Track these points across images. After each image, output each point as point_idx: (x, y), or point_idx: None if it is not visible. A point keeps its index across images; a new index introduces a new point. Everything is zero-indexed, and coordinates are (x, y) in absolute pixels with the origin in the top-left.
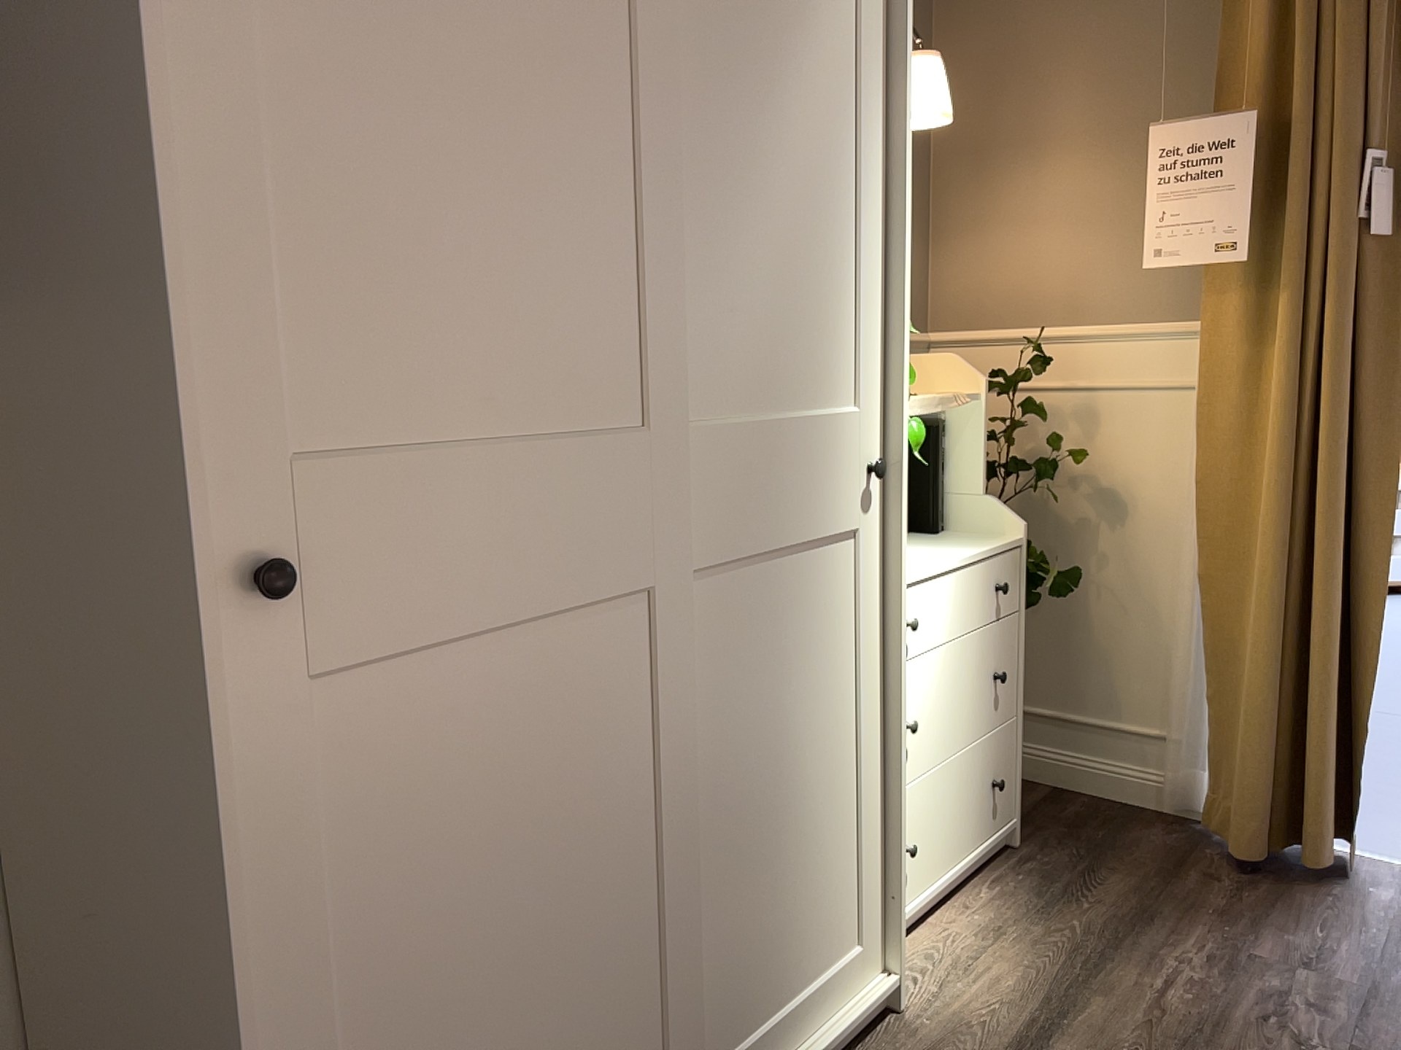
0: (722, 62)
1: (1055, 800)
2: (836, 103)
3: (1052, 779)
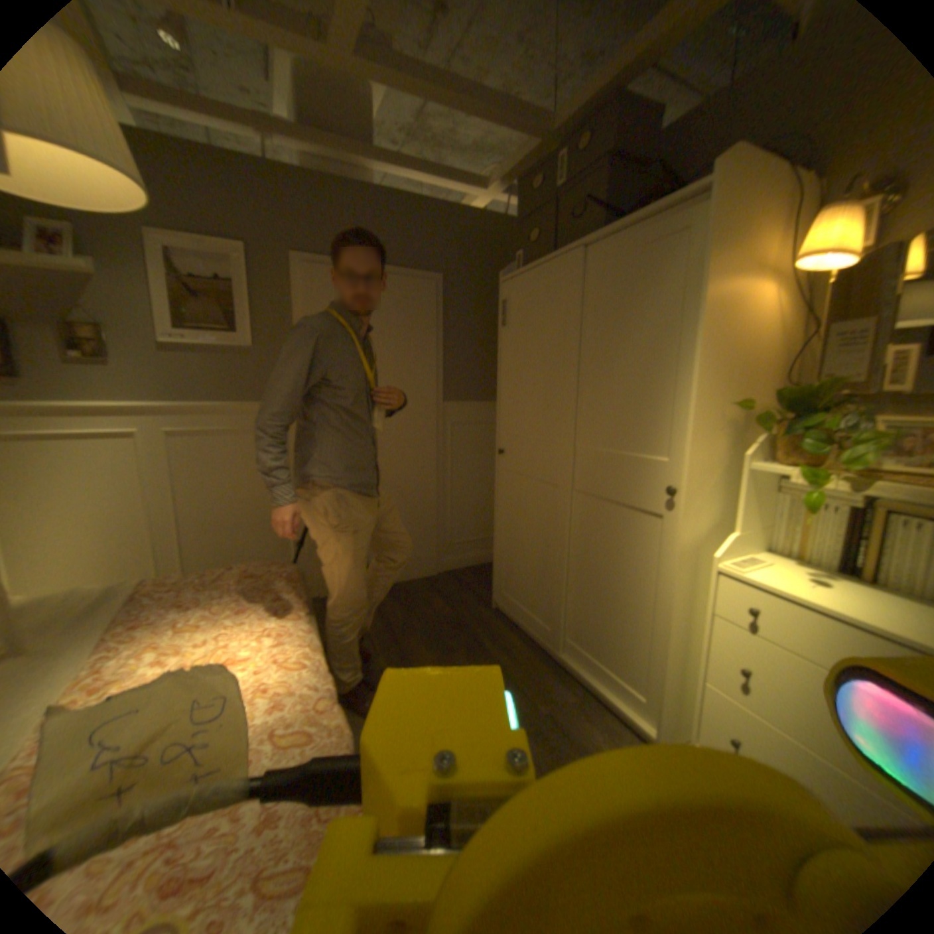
0: (603, 332)
1: None
2: (665, 321)
3: None
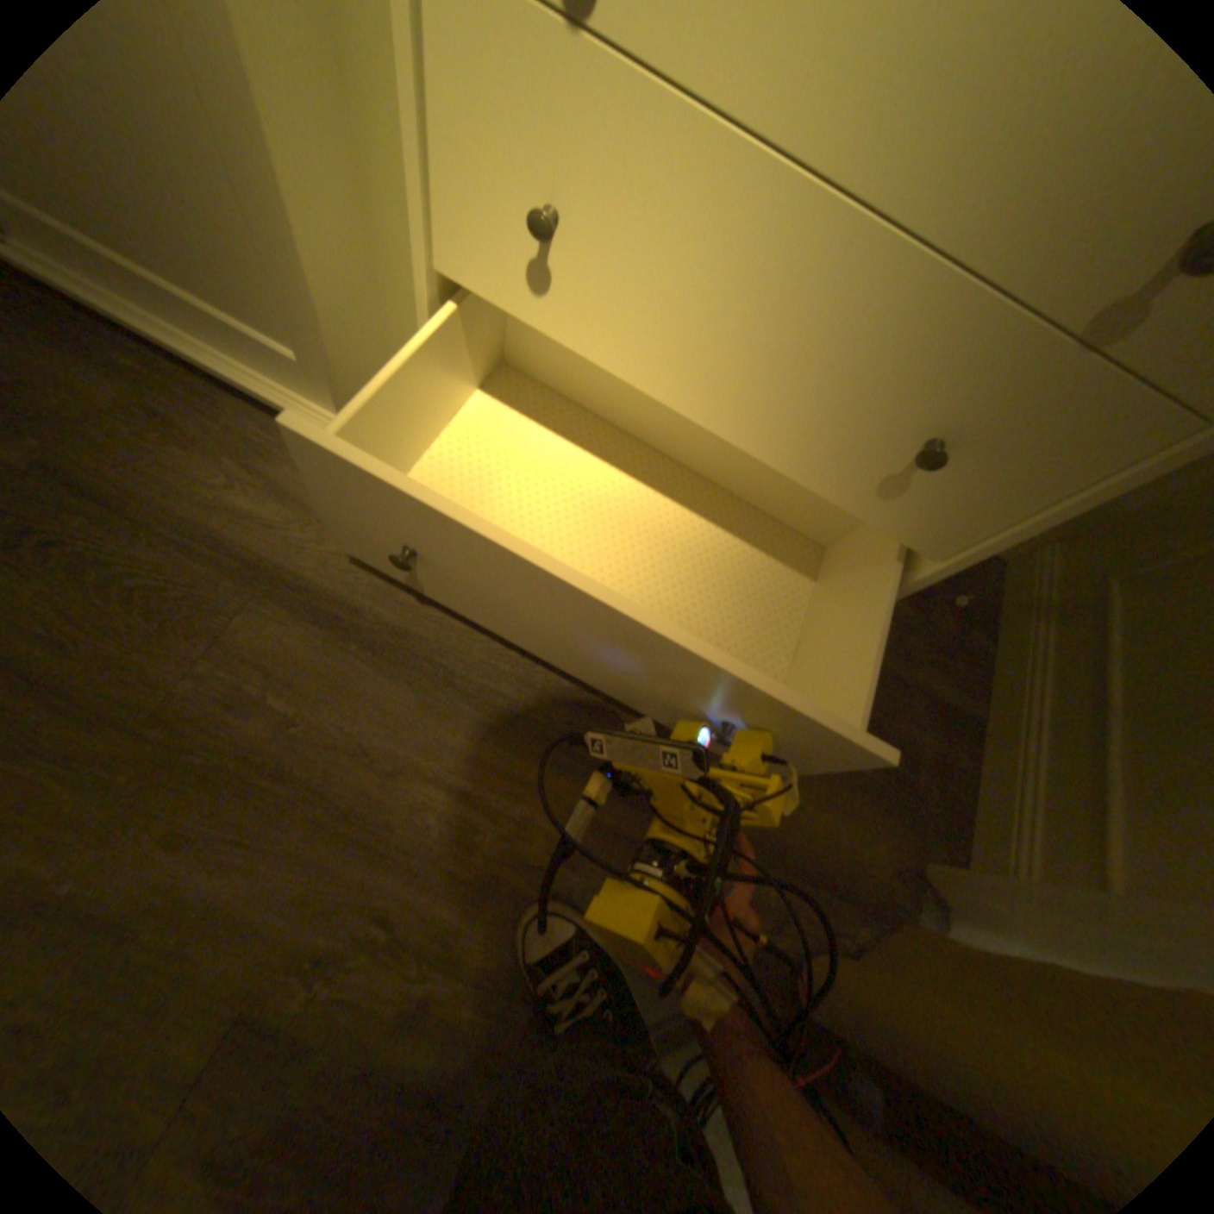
0: None
1: (950, 714)
2: None
3: (999, 715)
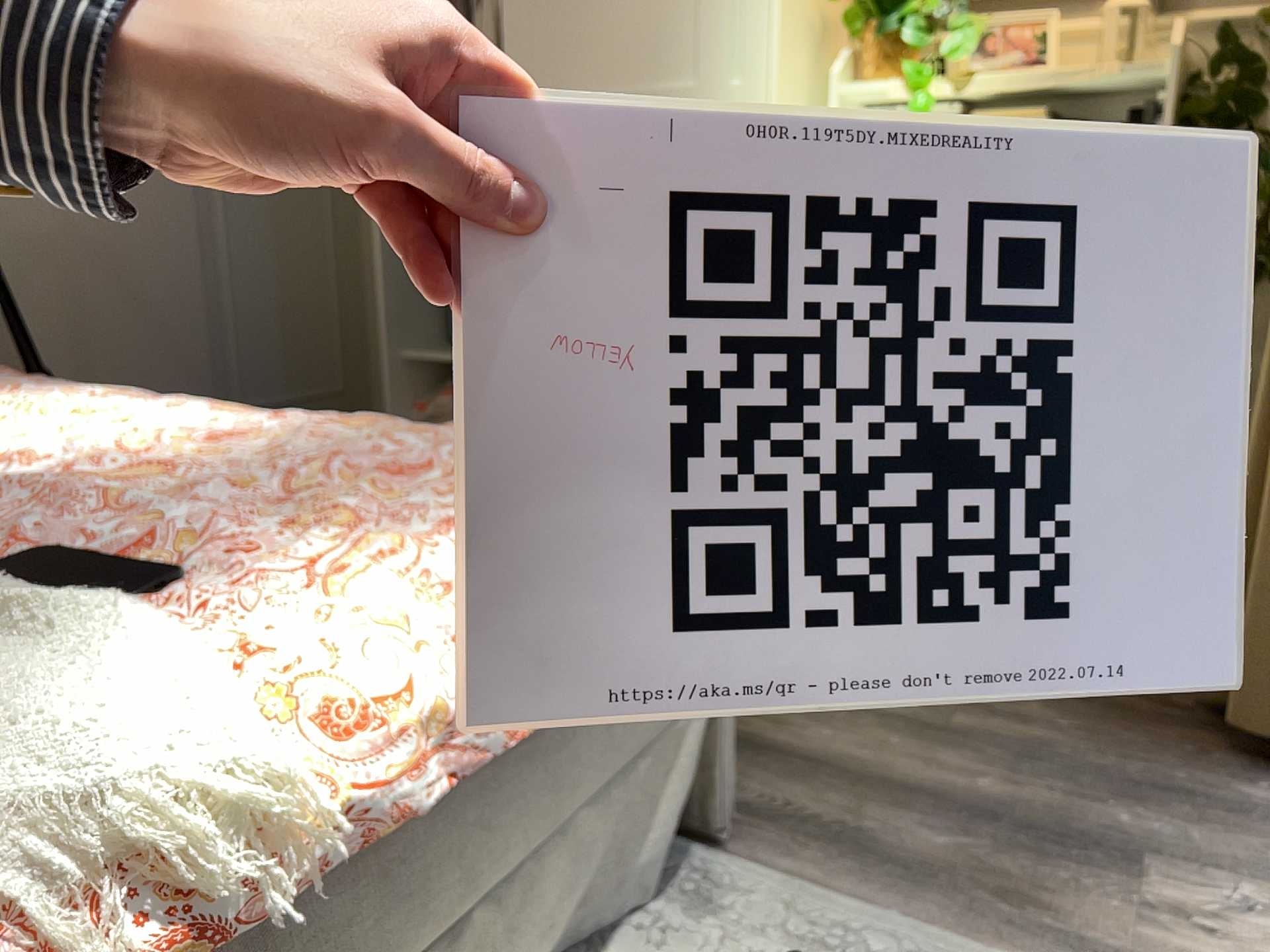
0: None
1: None
2: None
3: None
